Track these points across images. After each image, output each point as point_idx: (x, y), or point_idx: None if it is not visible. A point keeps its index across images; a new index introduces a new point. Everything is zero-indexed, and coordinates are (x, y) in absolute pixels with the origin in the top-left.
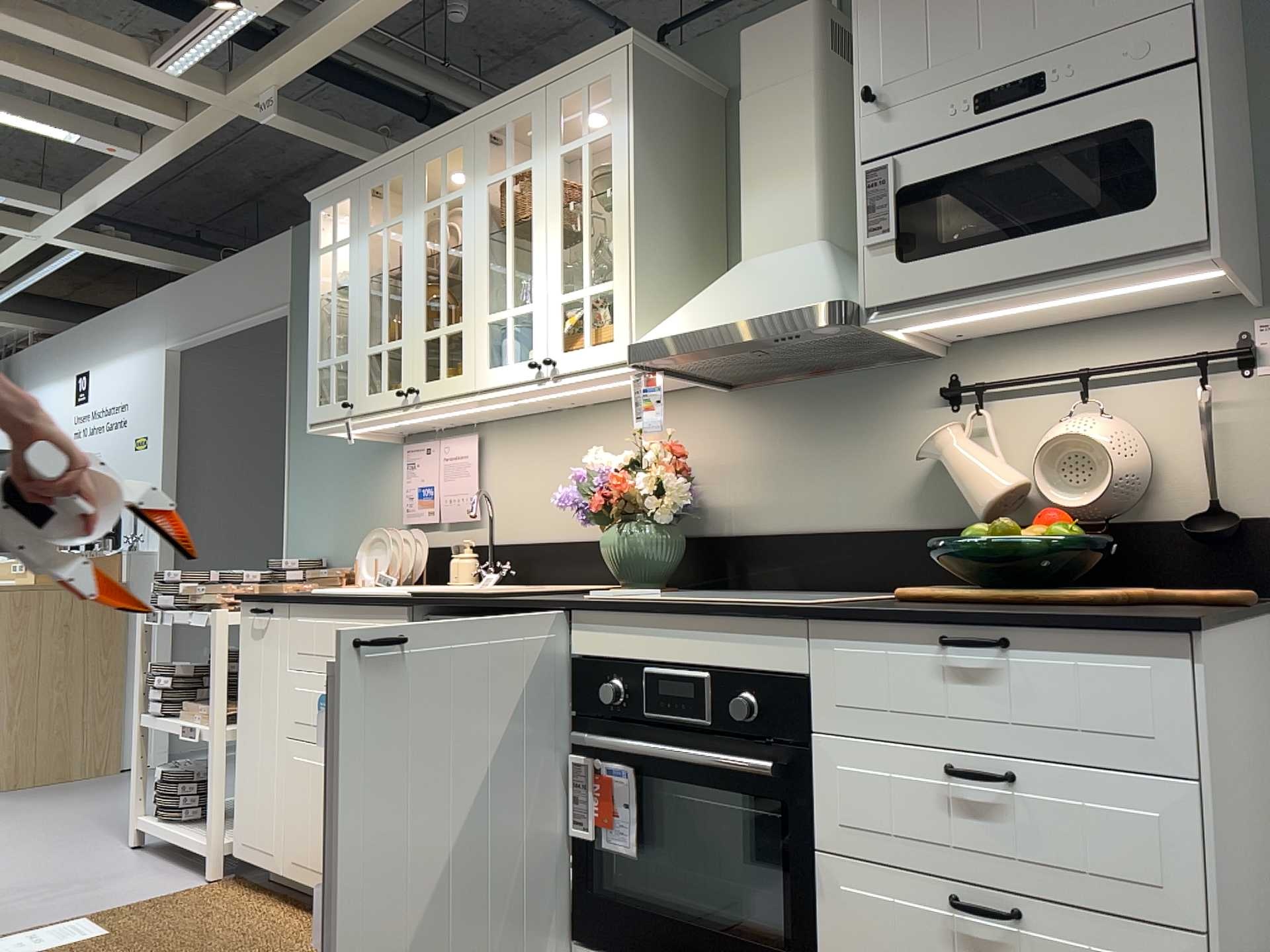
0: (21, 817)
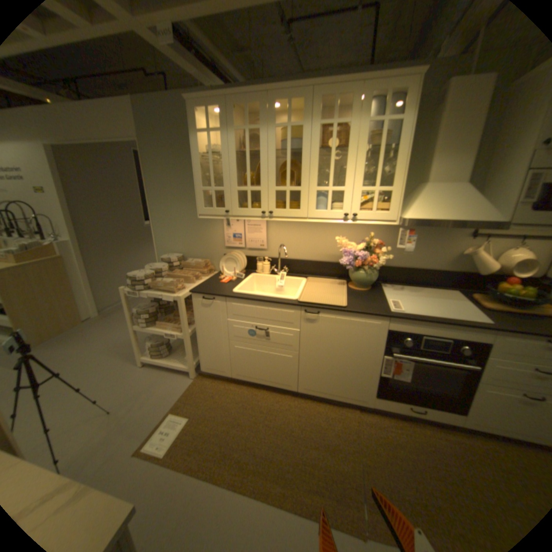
0: (67, 361)
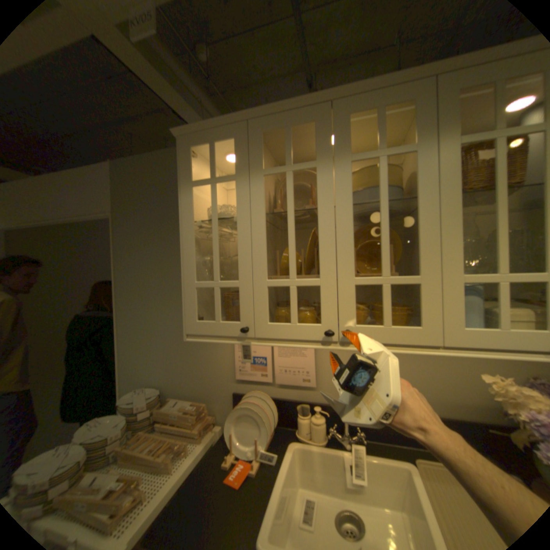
0: None
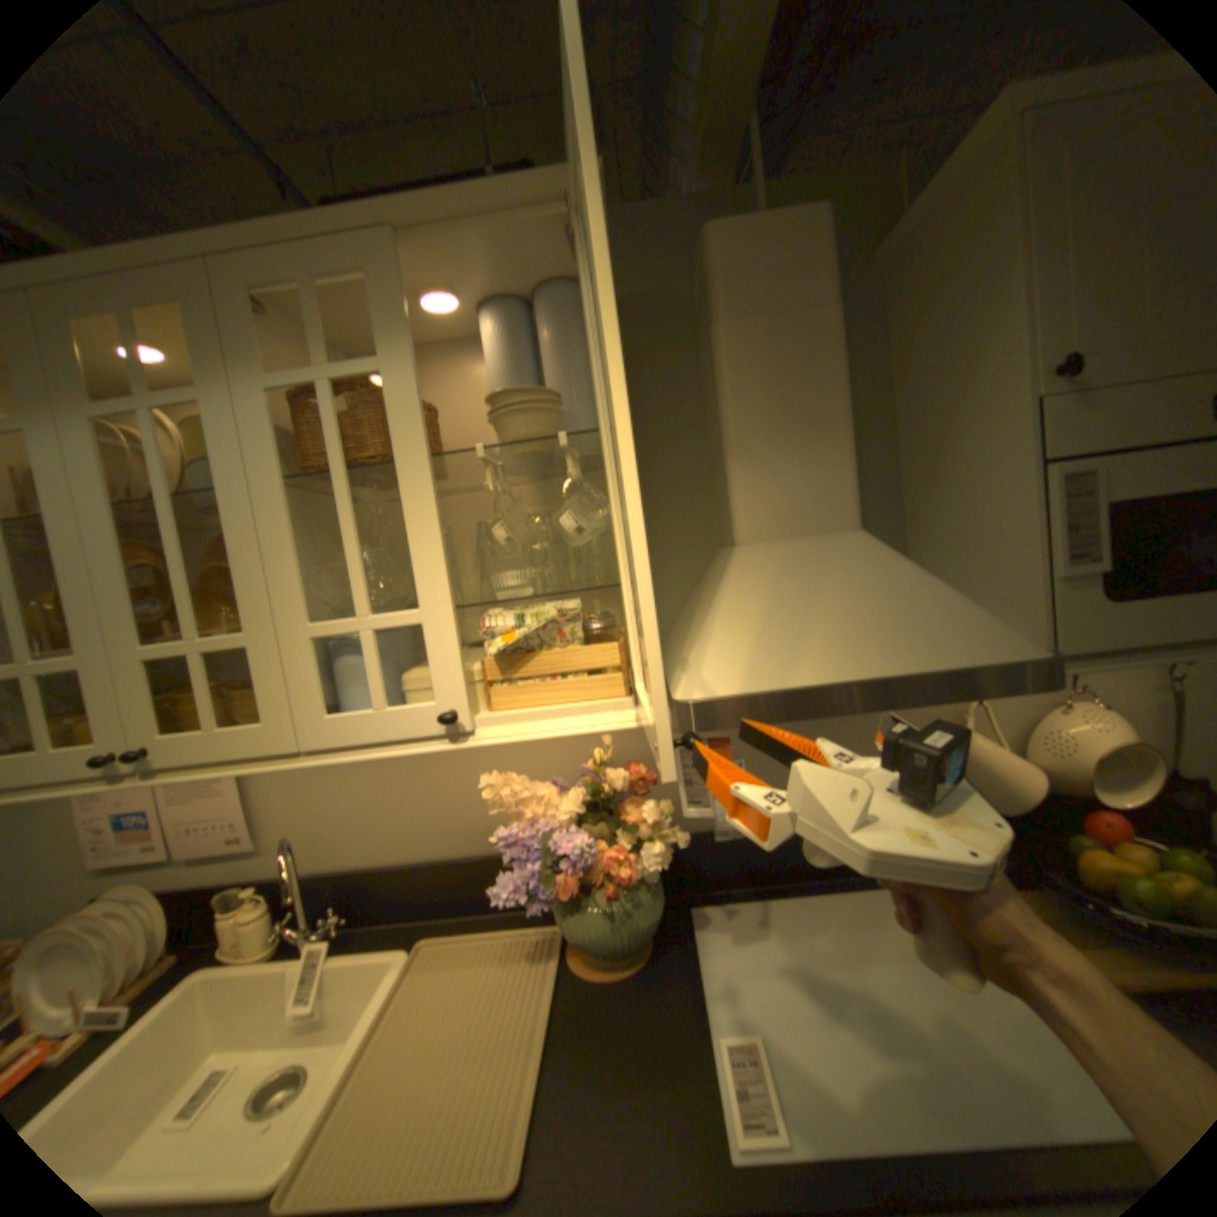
0: None
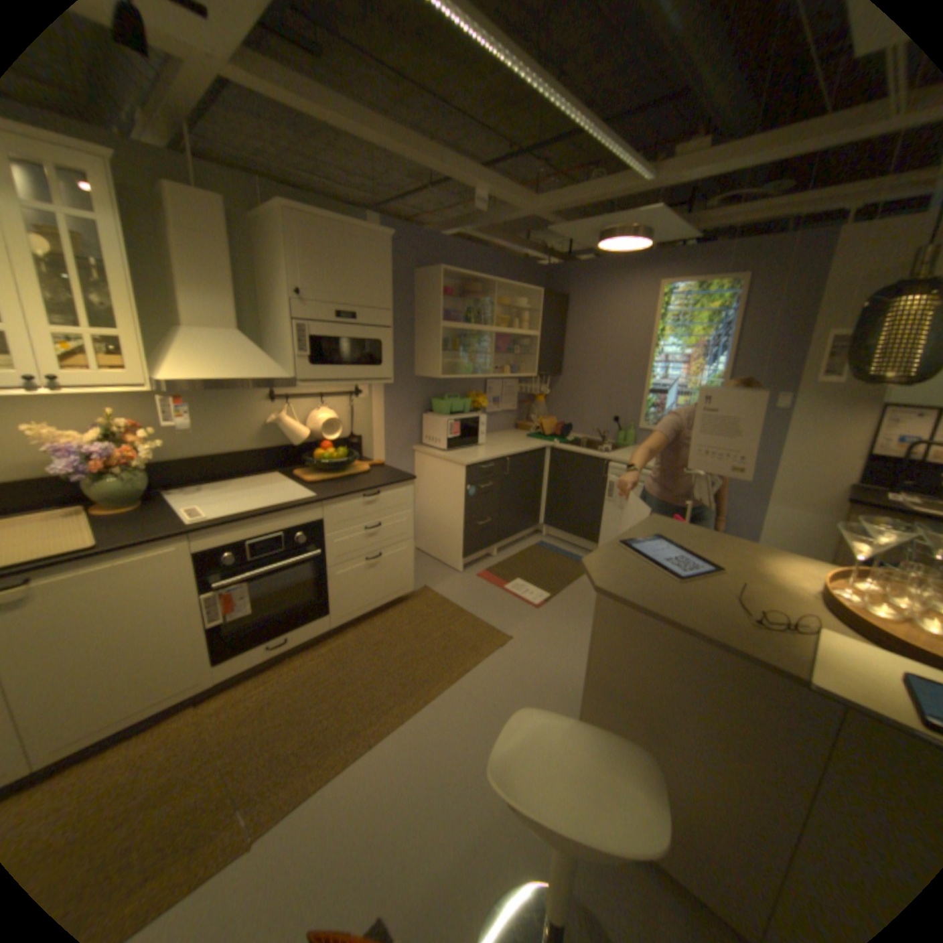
0: None
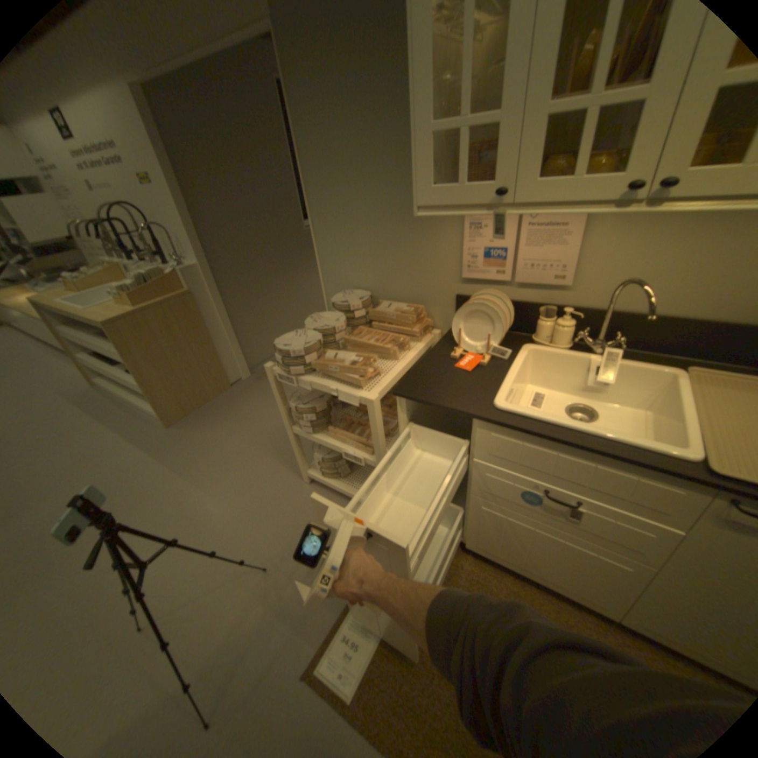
0: (214, 453)
